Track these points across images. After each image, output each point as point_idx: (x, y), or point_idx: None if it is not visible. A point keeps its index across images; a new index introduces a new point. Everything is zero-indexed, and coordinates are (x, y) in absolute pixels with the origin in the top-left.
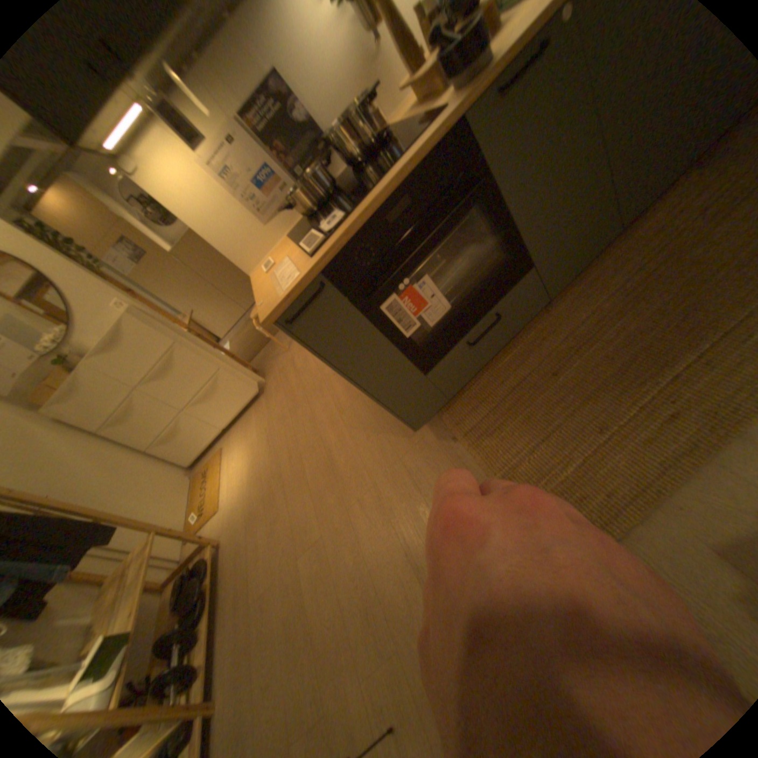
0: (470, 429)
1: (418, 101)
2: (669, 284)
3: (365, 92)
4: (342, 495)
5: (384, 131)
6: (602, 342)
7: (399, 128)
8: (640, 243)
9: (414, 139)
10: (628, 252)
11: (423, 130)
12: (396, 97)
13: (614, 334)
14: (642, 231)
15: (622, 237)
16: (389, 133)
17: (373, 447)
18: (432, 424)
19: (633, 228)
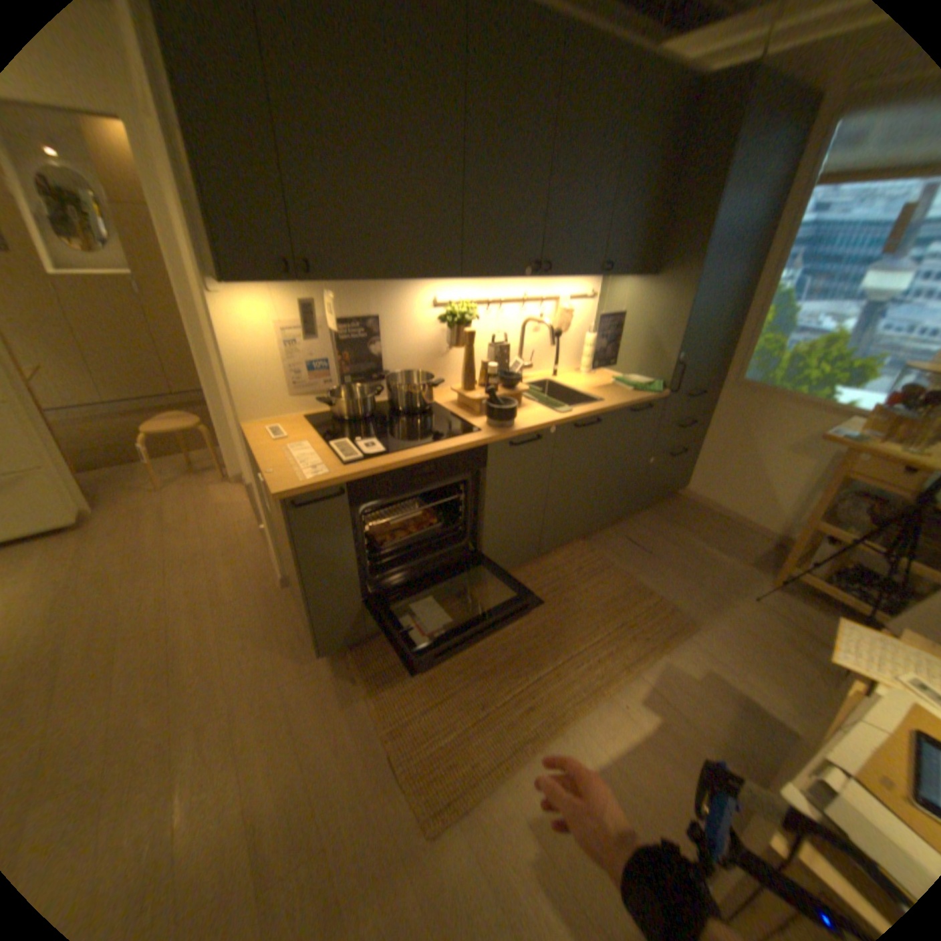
0: (373, 678)
1: (457, 405)
2: (551, 610)
3: (428, 376)
4: (170, 721)
5: (427, 405)
6: (502, 636)
7: (440, 414)
8: (543, 572)
9: (453, 438)
10: (535, 574)
11: (460, 436)
12: (441, 385)
13: (511, 632)
14: (546, 564)
15: (534, 561)
16: (429, 409)
17: (246, 667)
18: (333, 660)
19: (542, 559)
